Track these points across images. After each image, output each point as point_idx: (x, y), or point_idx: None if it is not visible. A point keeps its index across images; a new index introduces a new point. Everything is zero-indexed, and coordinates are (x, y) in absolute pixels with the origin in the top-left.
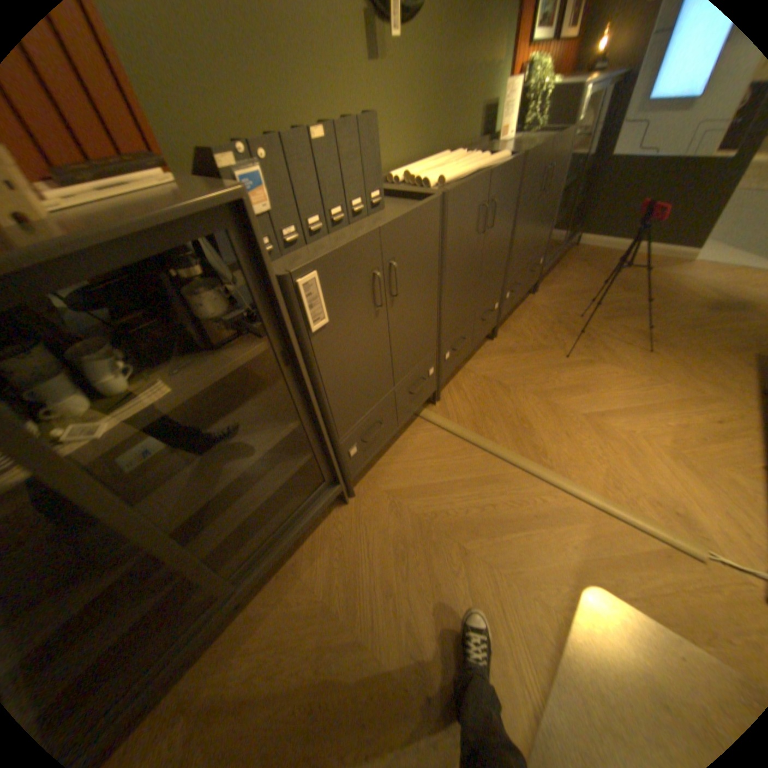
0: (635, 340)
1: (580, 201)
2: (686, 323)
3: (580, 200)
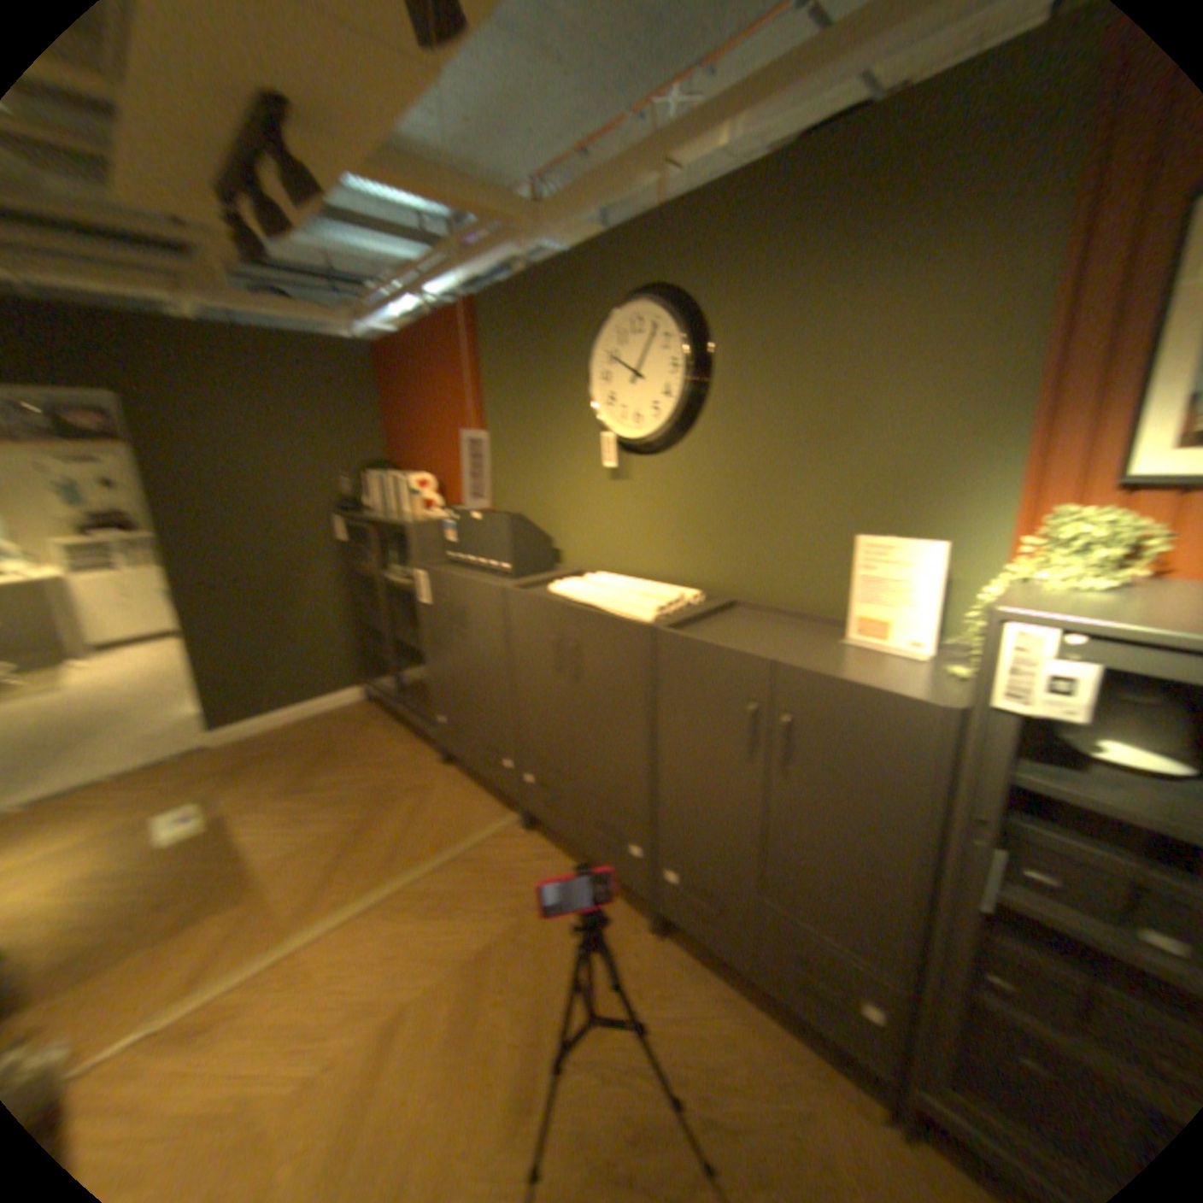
0: None
1: None
2: None
3: None
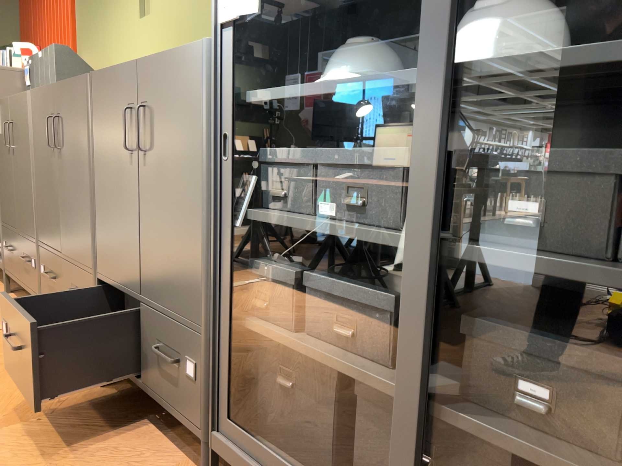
0: None
1: None
2: None
3: None
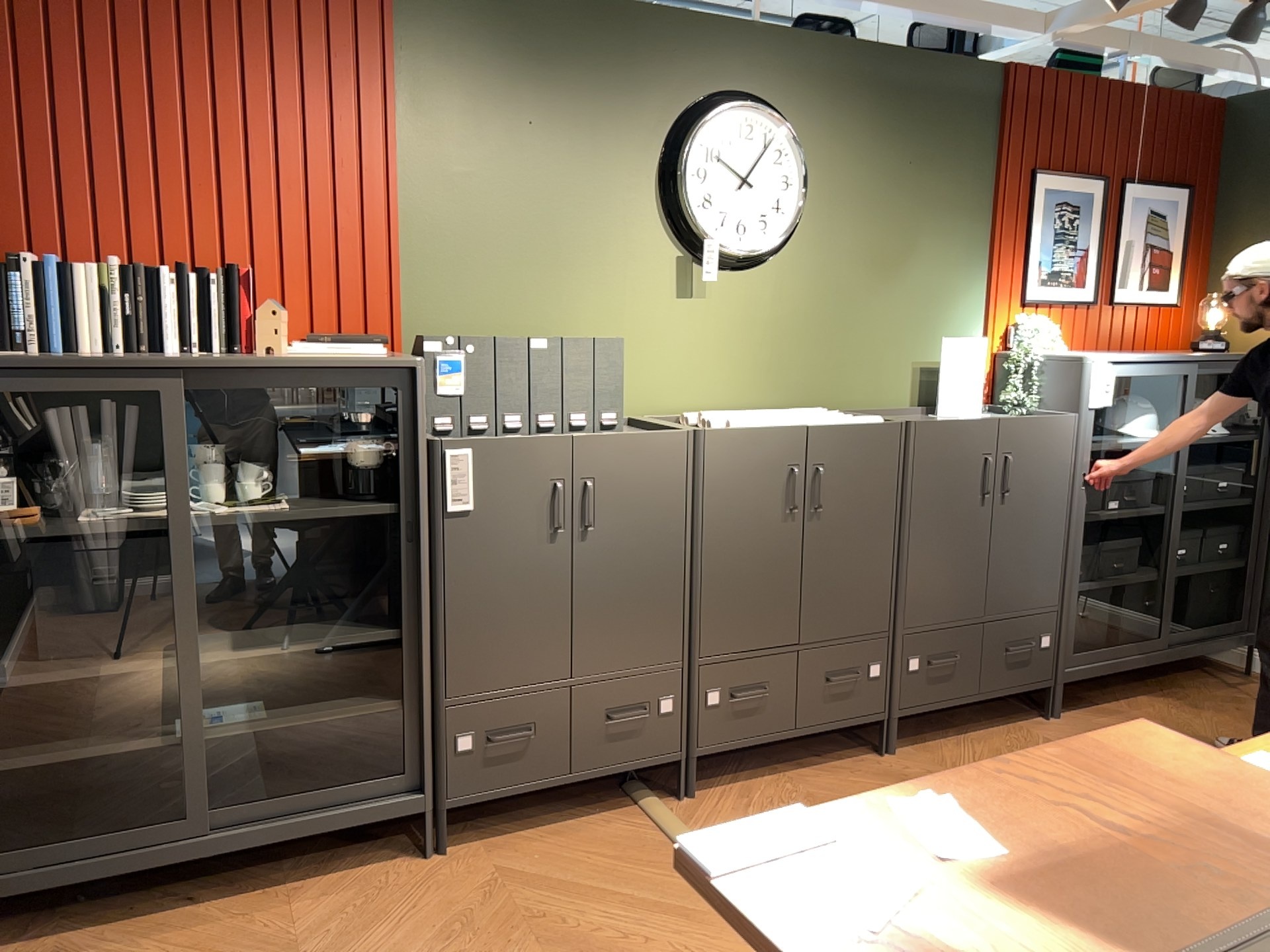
0: None
1: (1219, 569)
2: None
3: (1218, 567)
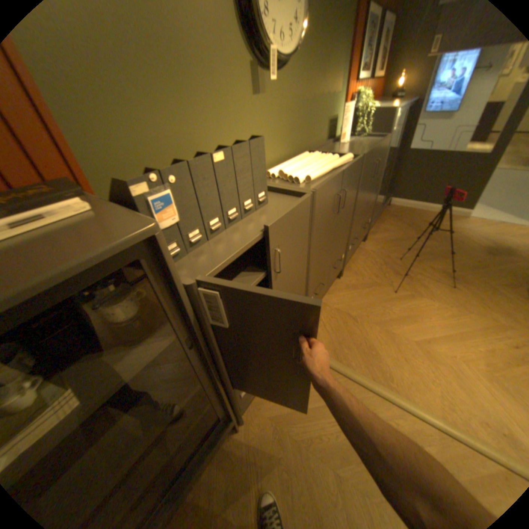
0: (441, 278)
1: (390, 178)
2: (474, 265)
3: (390, 177)
